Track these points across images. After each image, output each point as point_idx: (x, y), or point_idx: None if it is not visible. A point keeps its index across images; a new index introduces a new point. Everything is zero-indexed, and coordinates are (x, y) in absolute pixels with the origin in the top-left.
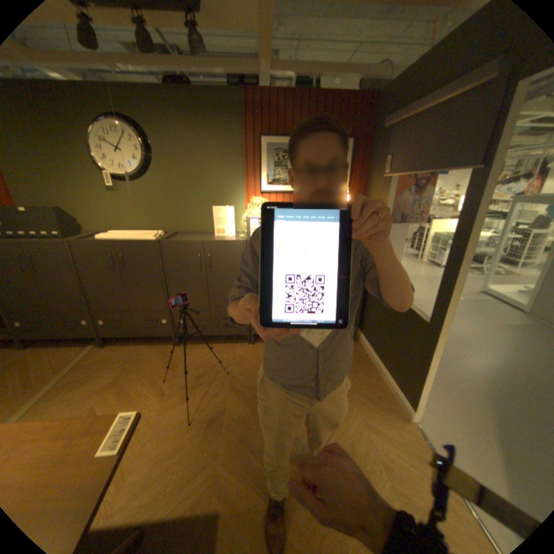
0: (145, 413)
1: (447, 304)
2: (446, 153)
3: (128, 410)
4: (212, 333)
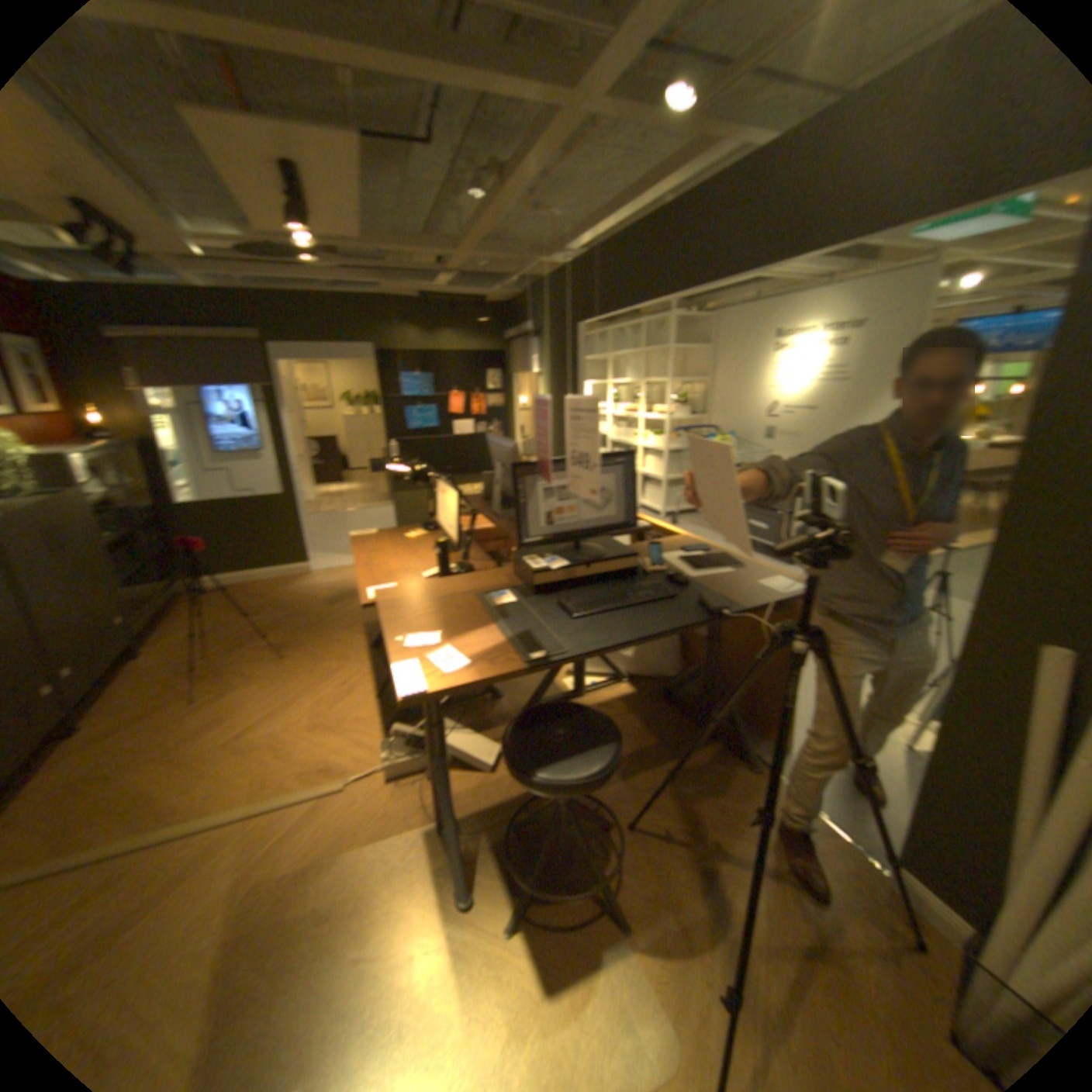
0: (248, 695)
1: (287, 472)
2: (227, 374)
3: (236, 711)
4: (97, 670)
